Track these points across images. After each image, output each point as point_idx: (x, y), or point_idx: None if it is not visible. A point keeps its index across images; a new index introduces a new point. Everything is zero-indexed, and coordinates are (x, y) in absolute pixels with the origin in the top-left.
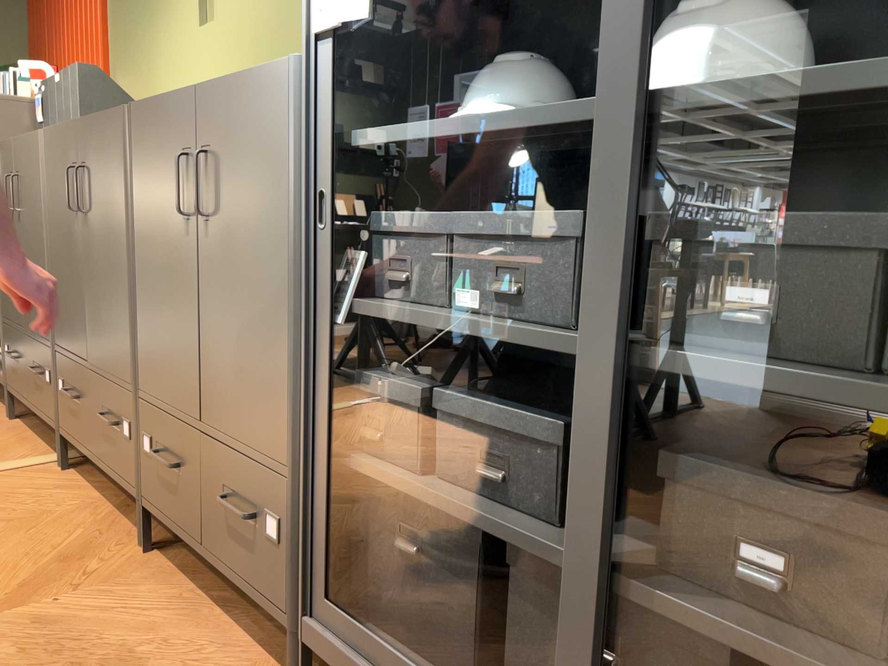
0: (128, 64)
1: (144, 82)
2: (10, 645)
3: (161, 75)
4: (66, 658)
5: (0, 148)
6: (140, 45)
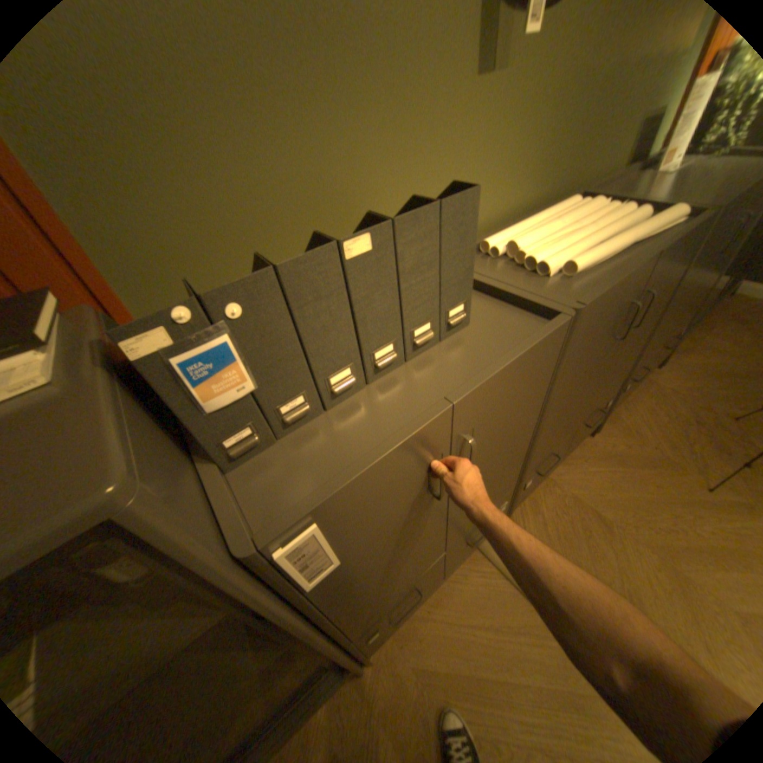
0: (186, 144)
1: (298, 184)
2: (690, 449)
3: (367, 162)
4: (683, 429)
5: (355, 485)
6: (260, 91)
